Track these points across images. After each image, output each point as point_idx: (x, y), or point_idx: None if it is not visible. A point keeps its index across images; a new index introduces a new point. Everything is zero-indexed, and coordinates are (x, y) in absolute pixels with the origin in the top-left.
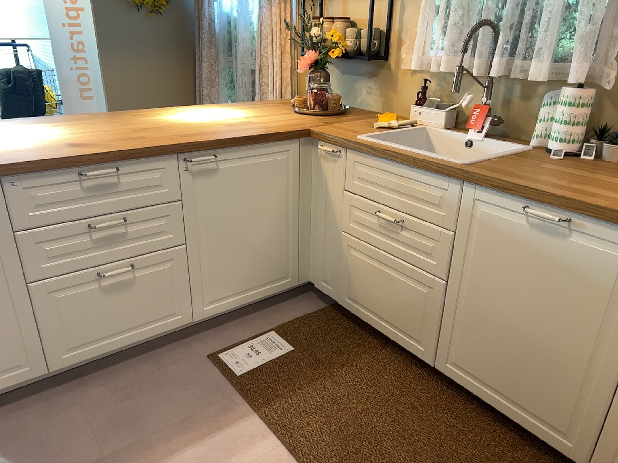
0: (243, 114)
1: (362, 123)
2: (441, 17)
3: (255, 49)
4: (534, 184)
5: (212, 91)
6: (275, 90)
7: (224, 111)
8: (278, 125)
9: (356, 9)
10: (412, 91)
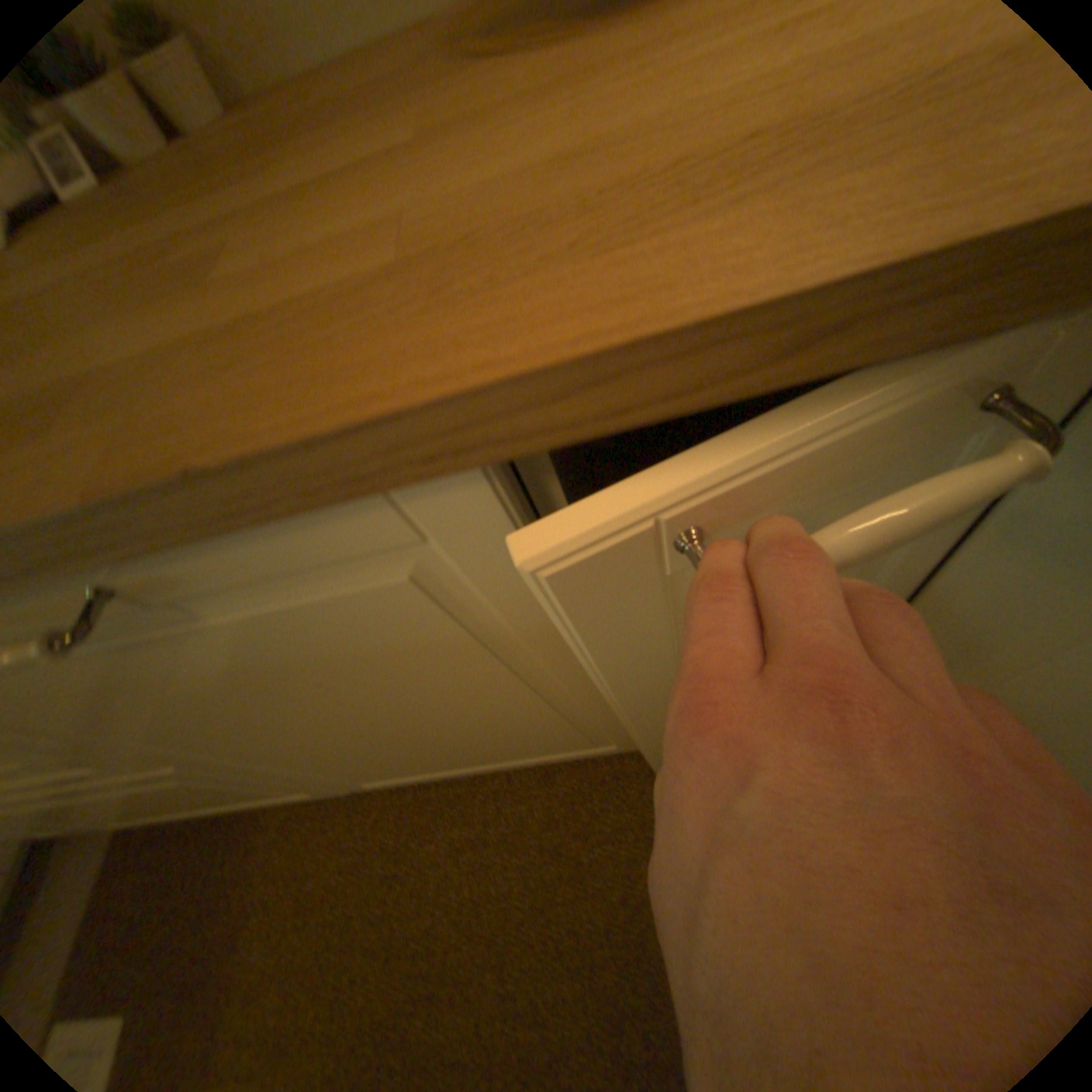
0: None
1: None
2: None
3: None
4: None
5: None
6: None
7: None
8: None
9: None
10: None
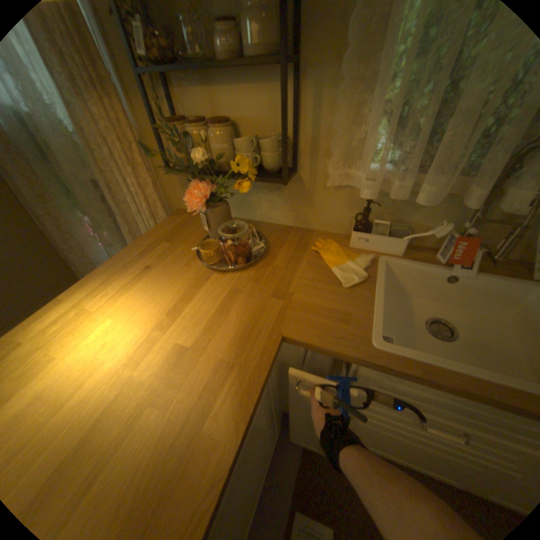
0: (146, 312)
1: (316, 273)
2: (401, 114)
3: (84, 156)
4: None
5: (48, 206)
6: (141, 207)
7: (108, 309)
8: (234, 347)
9: (233, 98)
10: (340, 205)
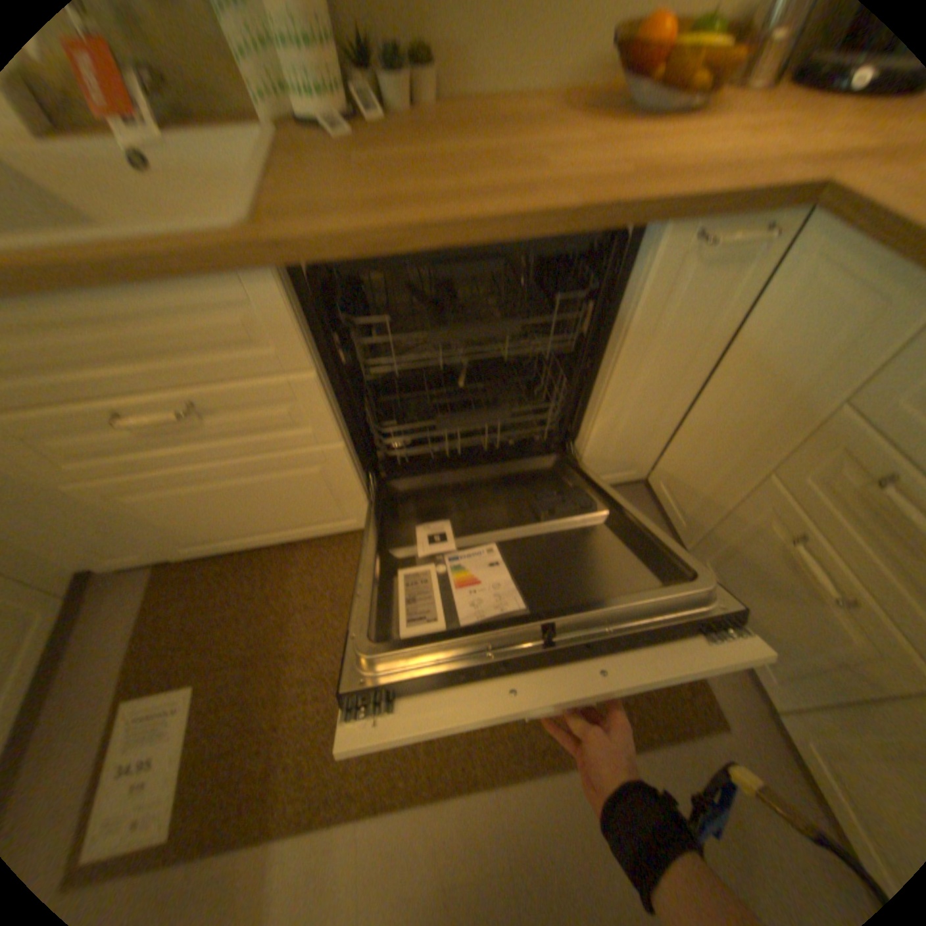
0: None
1: None
2: None
3: None
4: (428, 202)
5: None
6: None
7: None
8: None
9: None
10: None
